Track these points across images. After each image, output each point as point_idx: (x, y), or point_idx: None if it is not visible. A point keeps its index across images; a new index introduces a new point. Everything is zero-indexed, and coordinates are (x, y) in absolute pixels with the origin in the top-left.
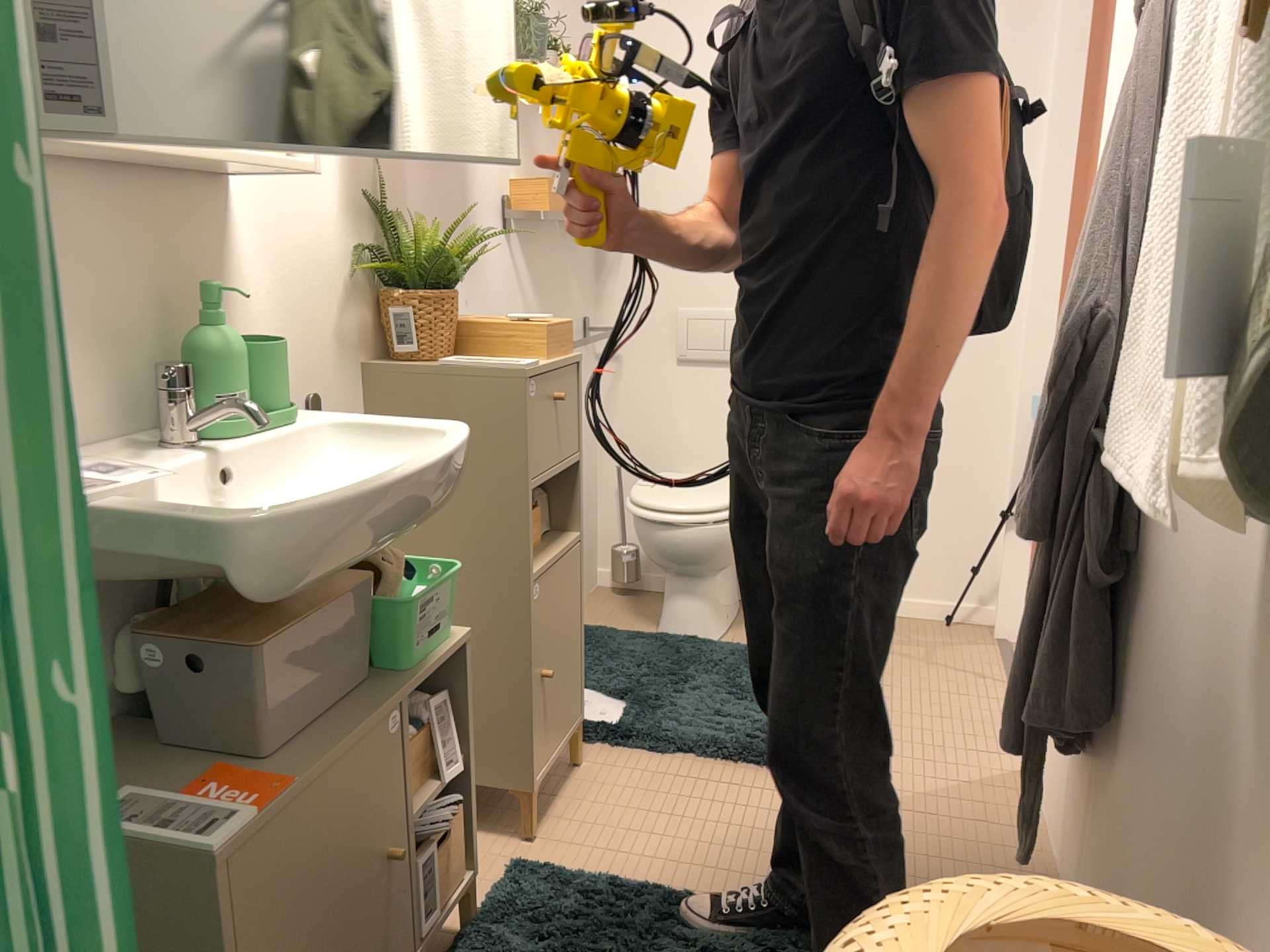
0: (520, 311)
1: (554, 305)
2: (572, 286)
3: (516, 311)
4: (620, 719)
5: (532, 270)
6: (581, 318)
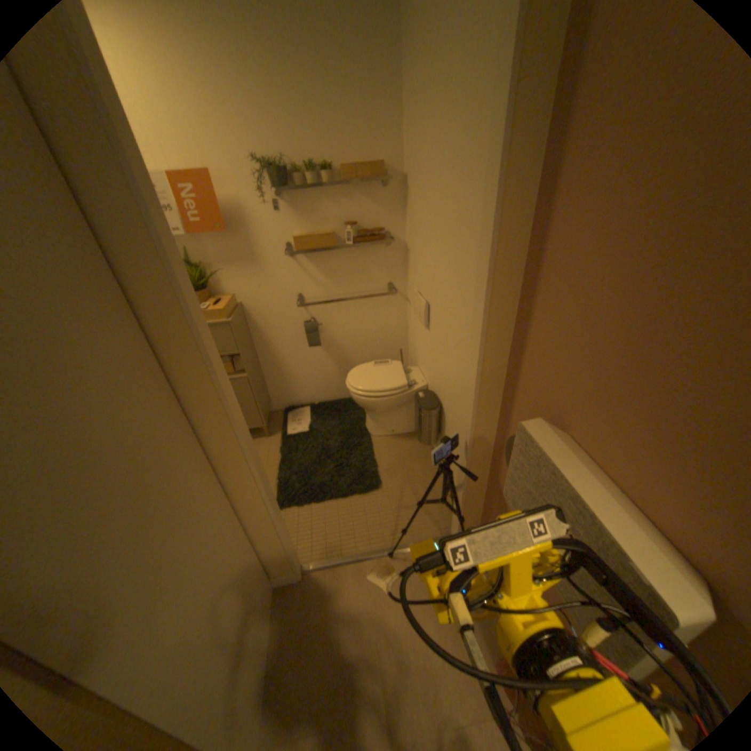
0: (308, 285)
1: (348, 281)
2: (371, 270)
3: (304, 286)
4: (292, 434)
5: (320, 269)
6: (383, 284)
